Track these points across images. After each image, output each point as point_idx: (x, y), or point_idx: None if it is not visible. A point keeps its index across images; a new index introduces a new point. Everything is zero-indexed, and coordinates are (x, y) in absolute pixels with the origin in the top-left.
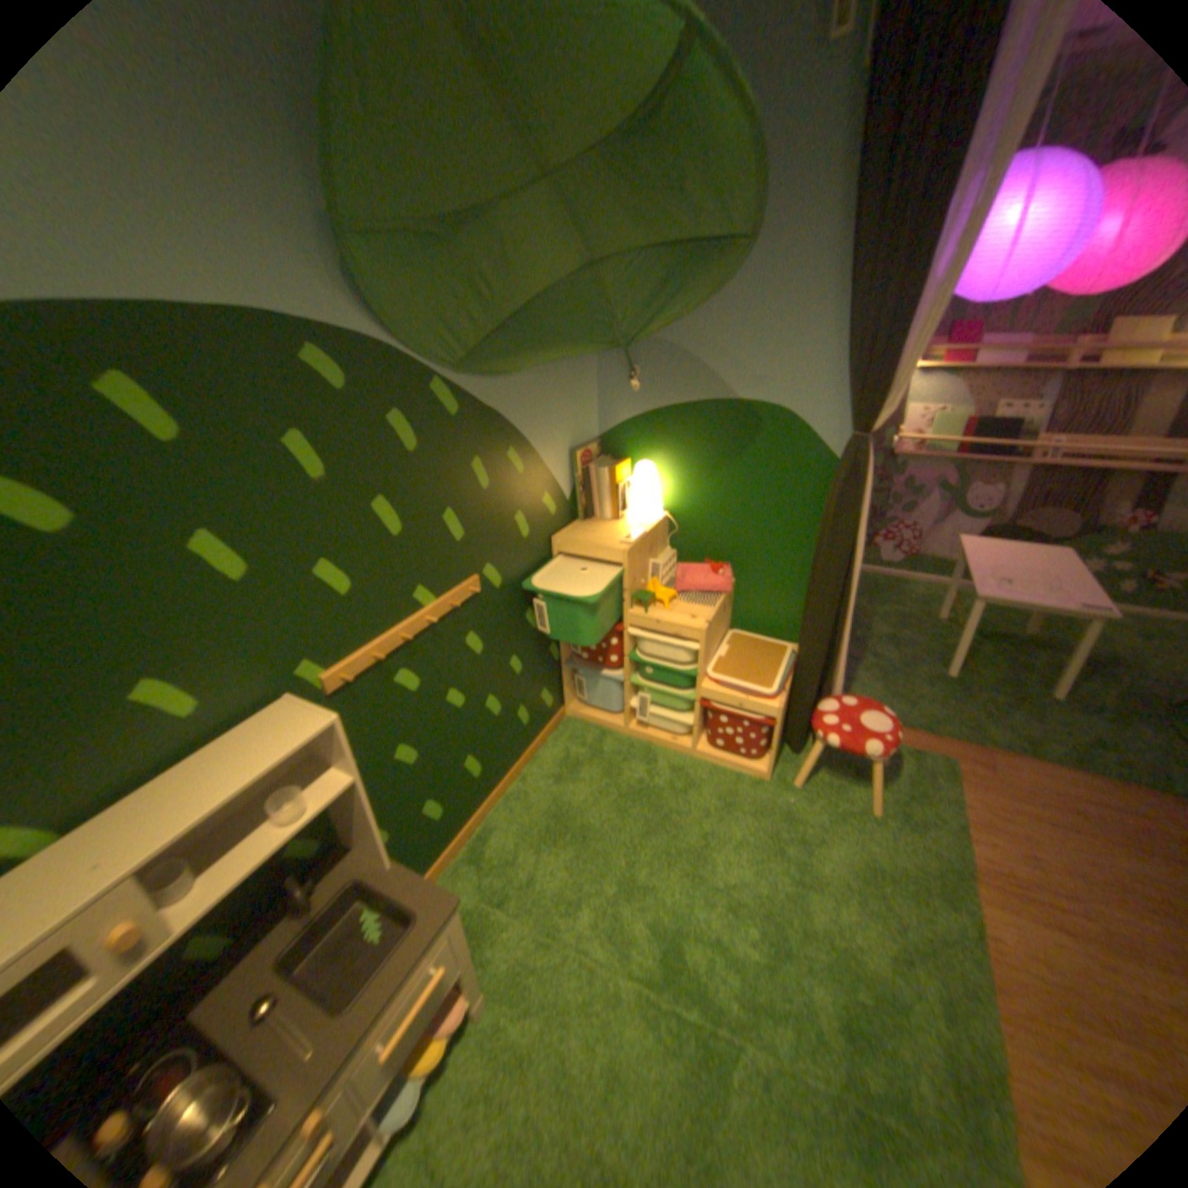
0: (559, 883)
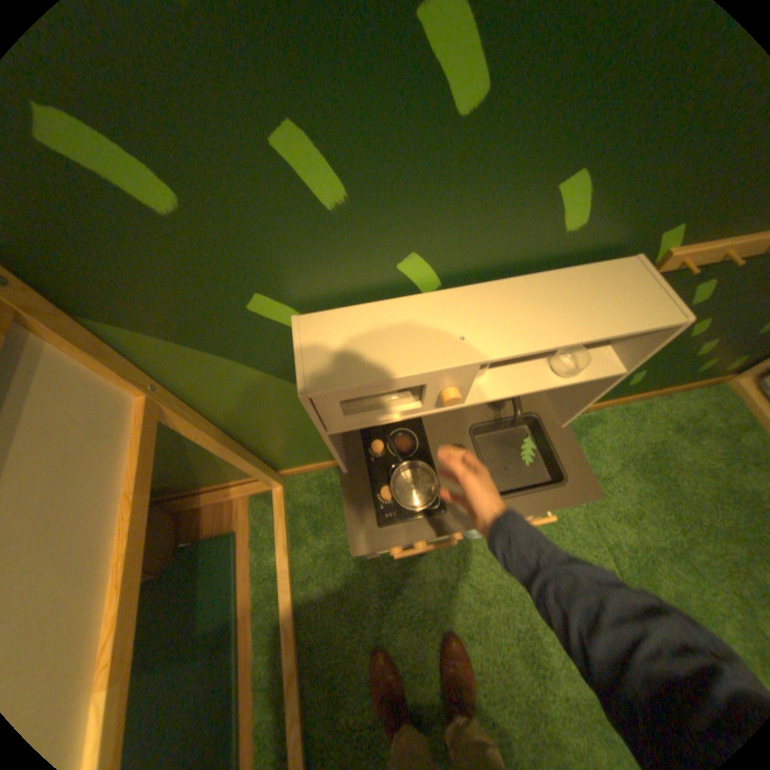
0: (627, 501)
